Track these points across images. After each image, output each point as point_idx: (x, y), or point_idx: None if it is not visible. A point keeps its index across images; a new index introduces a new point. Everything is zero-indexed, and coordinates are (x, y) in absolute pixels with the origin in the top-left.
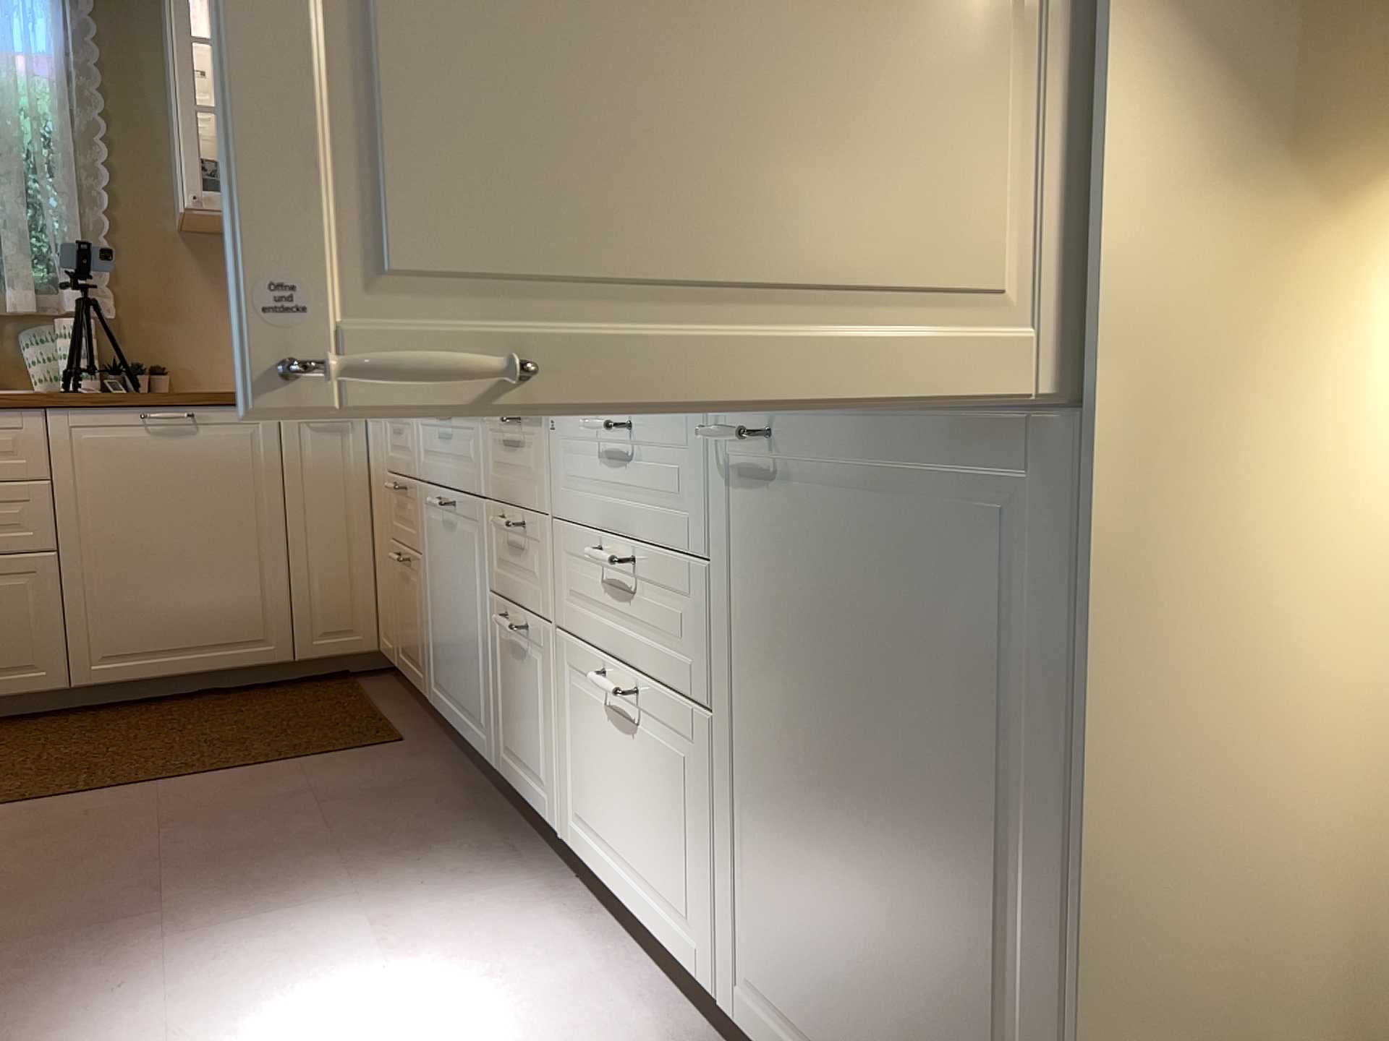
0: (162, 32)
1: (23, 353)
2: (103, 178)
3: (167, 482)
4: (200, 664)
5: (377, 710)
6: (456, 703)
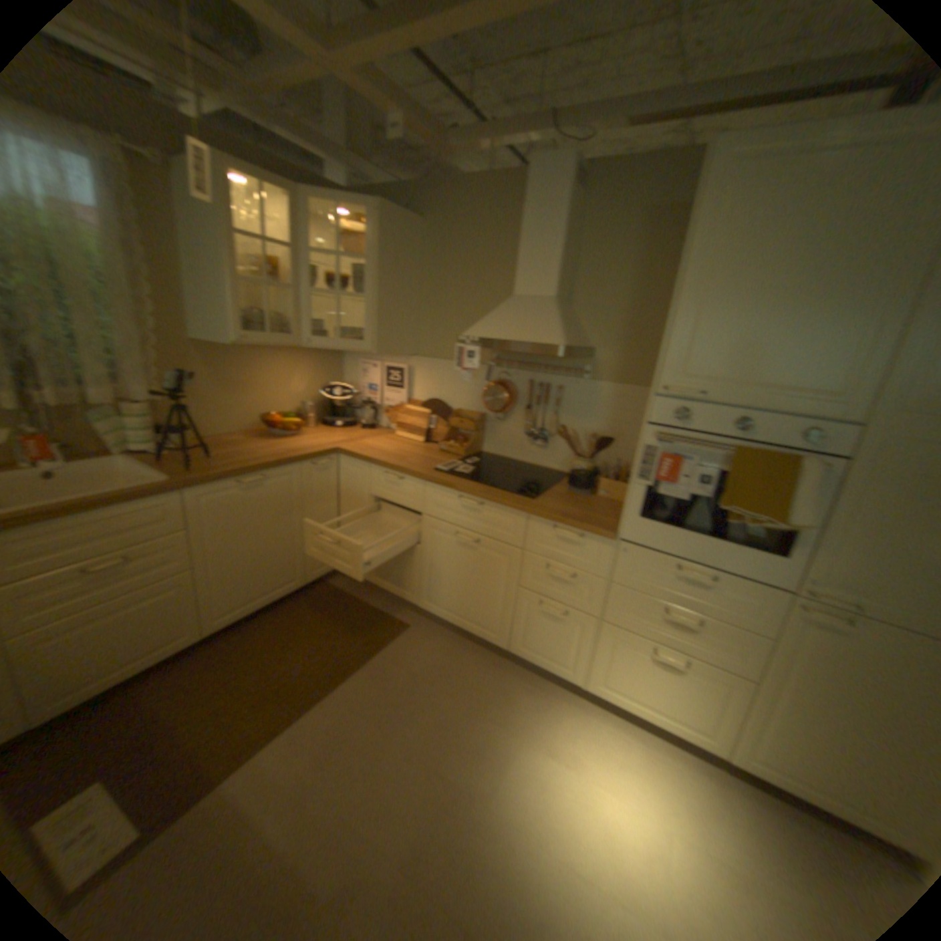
0: (166, 200)
1: (85, 426)
2: (141, 307)
3: (247, 515)
4: (264, 602)
5: (367, 606)
6: (458, 615)
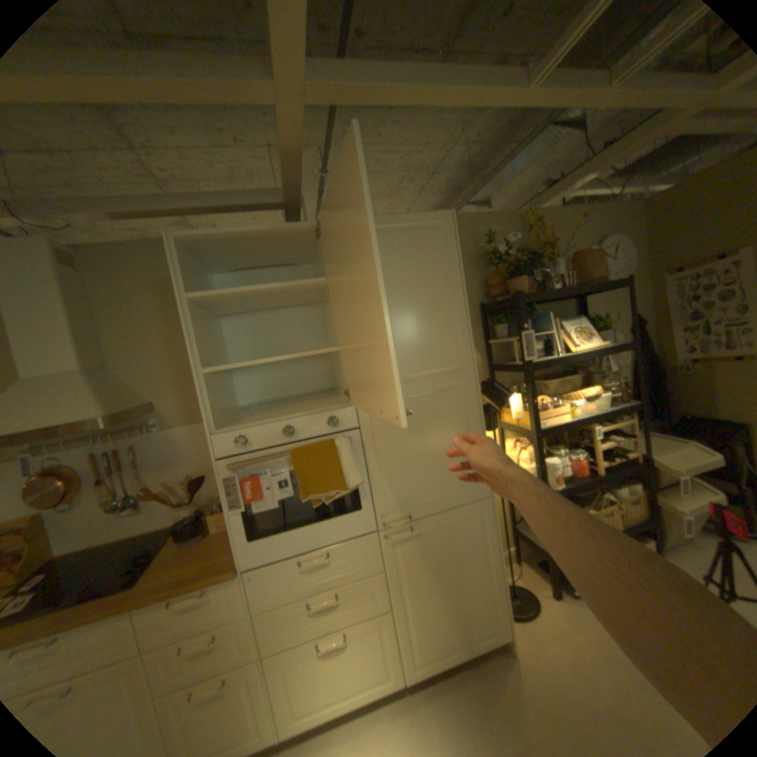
0: None
1: None
2: None
3: None
4: None
5: None
6: None
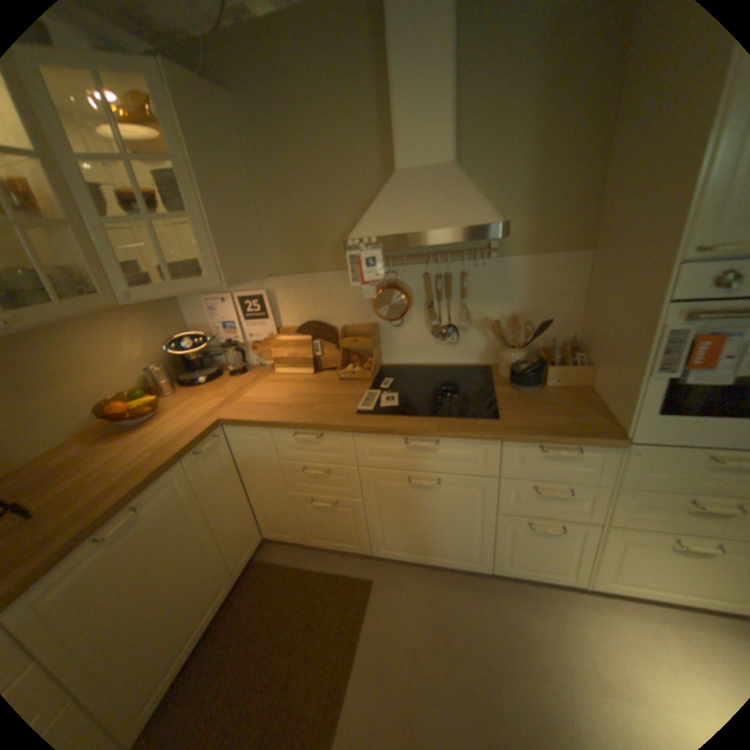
0: None
1: None
2: None
3: (134, 565)
4: (197, 637)
5: (316, 571)
6: (428, 554)
